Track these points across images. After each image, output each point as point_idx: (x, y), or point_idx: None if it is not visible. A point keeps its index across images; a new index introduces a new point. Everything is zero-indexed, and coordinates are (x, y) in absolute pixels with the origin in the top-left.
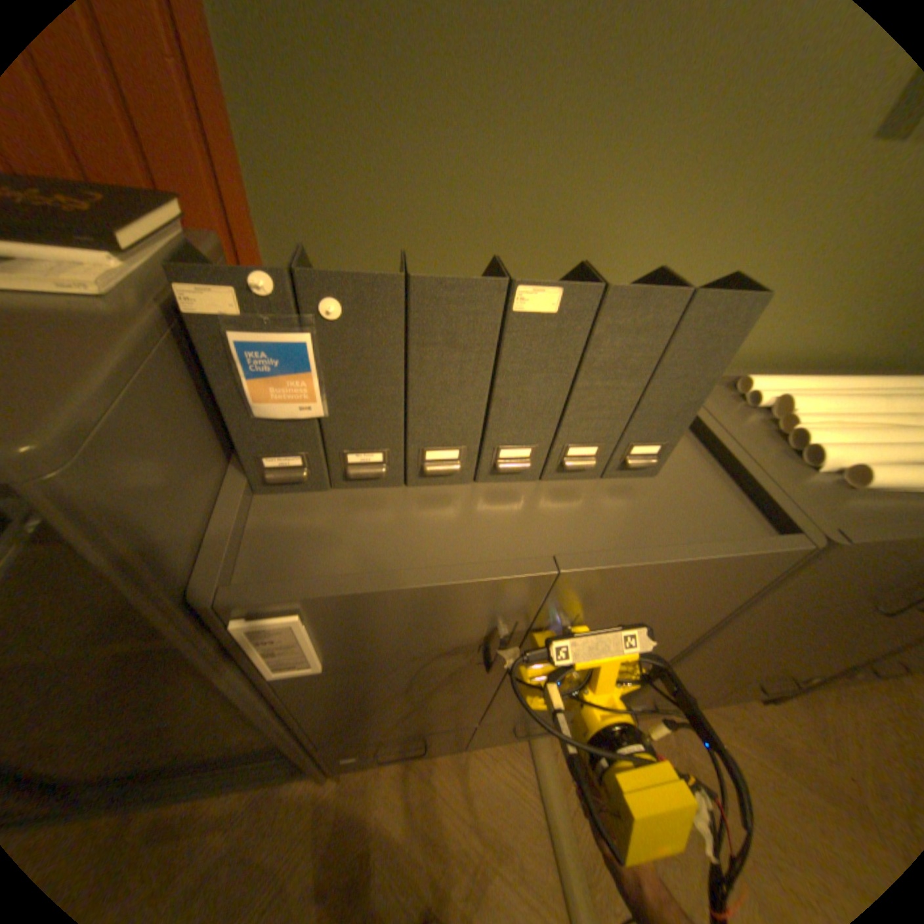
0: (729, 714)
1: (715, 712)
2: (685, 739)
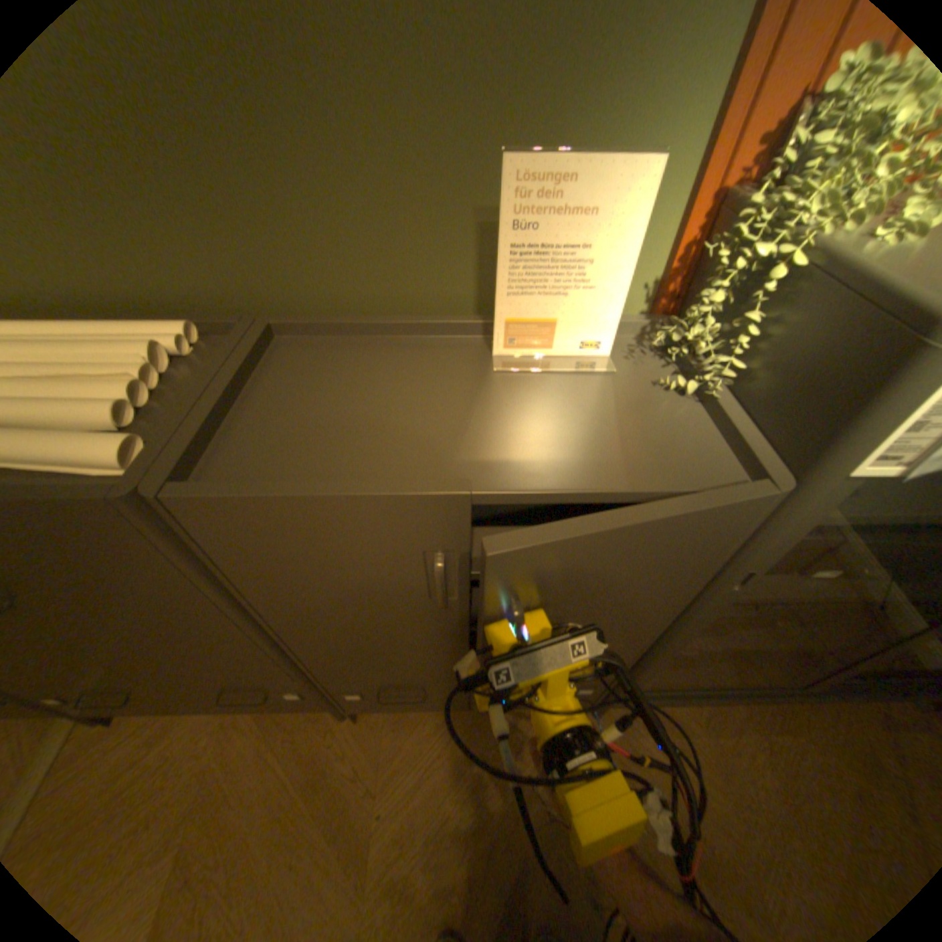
0: (289, 723)
1: (275, 719)
2: (216, 742)
